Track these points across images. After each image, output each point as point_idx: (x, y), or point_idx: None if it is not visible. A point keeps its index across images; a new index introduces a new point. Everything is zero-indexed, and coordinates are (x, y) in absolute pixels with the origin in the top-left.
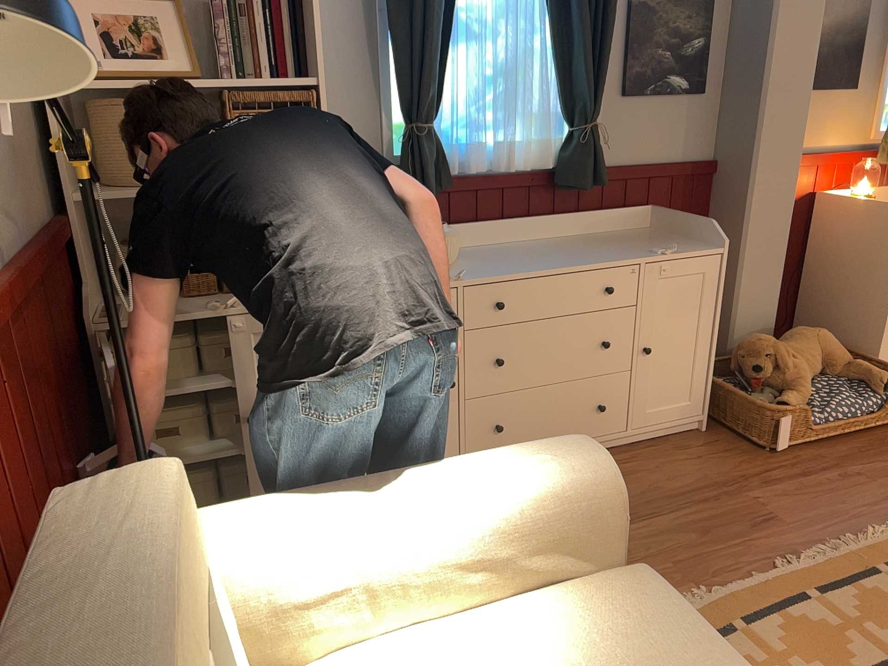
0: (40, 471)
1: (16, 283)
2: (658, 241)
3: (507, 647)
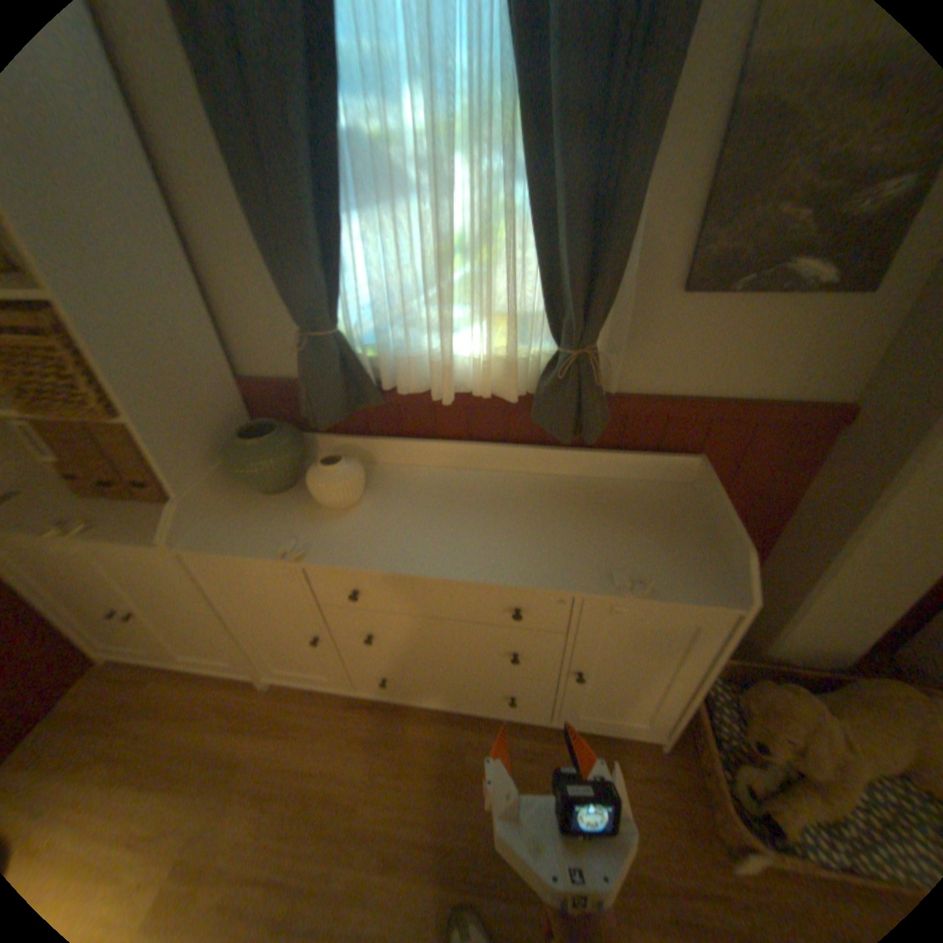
0: None
1: None
2: (660, 535)
3: None
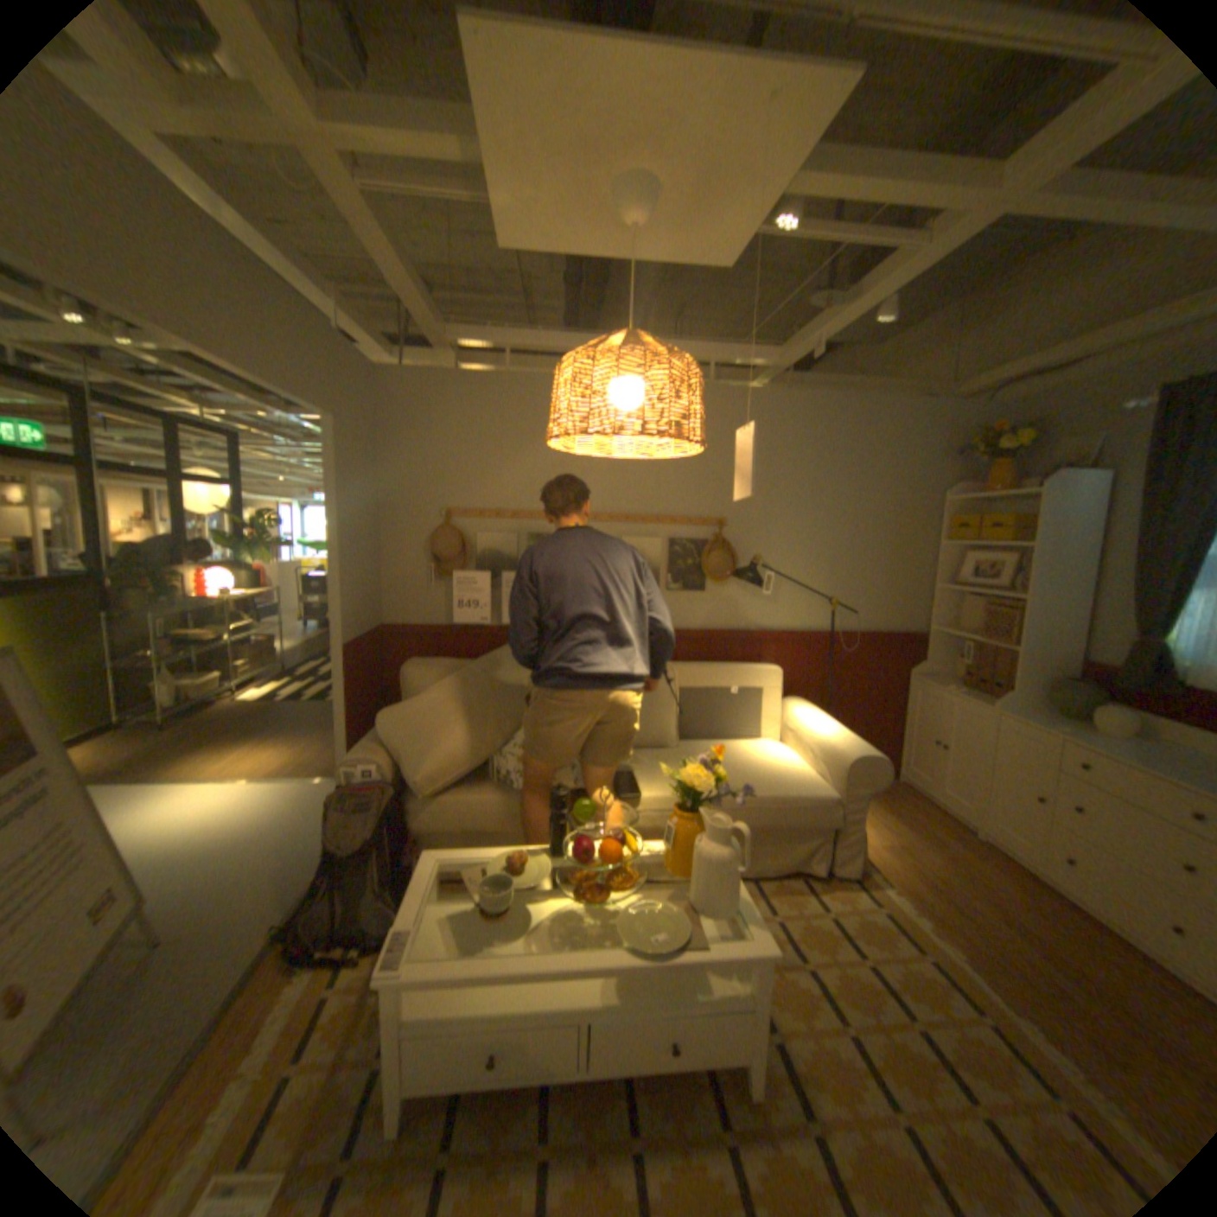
0: (823, 687)
1: (838, 636)
2: None
3: (790, 764)
